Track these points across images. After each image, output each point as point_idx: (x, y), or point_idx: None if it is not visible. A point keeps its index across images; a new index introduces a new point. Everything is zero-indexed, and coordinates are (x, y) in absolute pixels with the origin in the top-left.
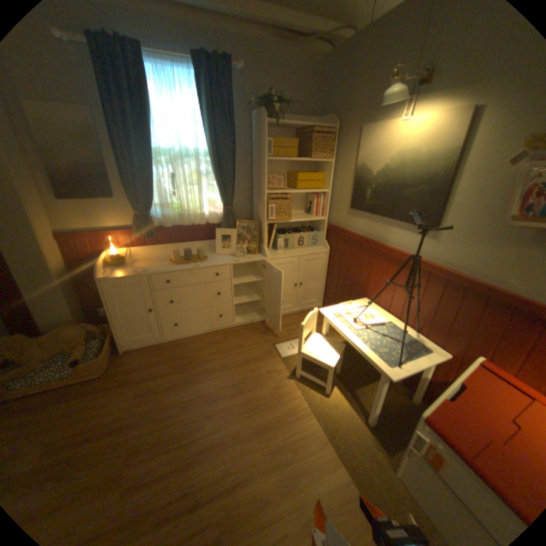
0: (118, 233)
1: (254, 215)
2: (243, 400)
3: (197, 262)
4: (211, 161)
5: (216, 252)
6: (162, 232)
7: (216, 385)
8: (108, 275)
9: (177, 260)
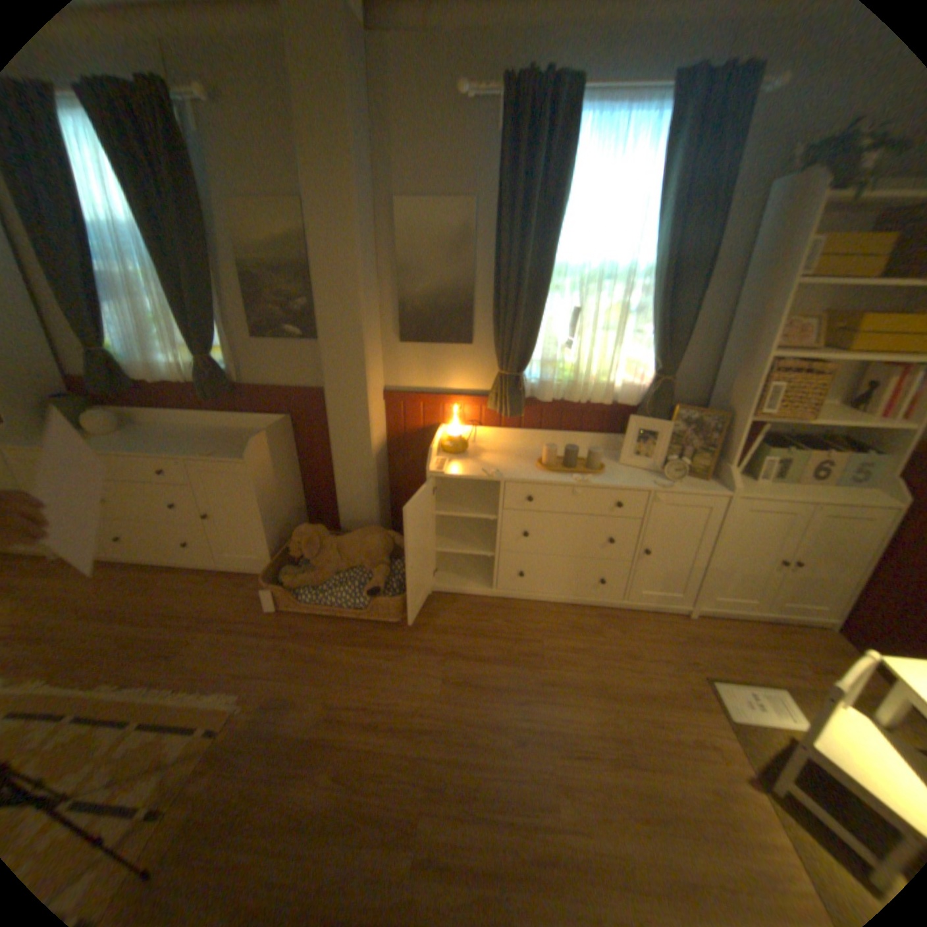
0: (465, 401)
1: (715, 396)
2: (641, 785)
3: (585, 473)
4: (657, 286)
5: (617, 459)
6: (532, 407)
7: (584, 724)
8: (444, 468)
9: (551, 462)
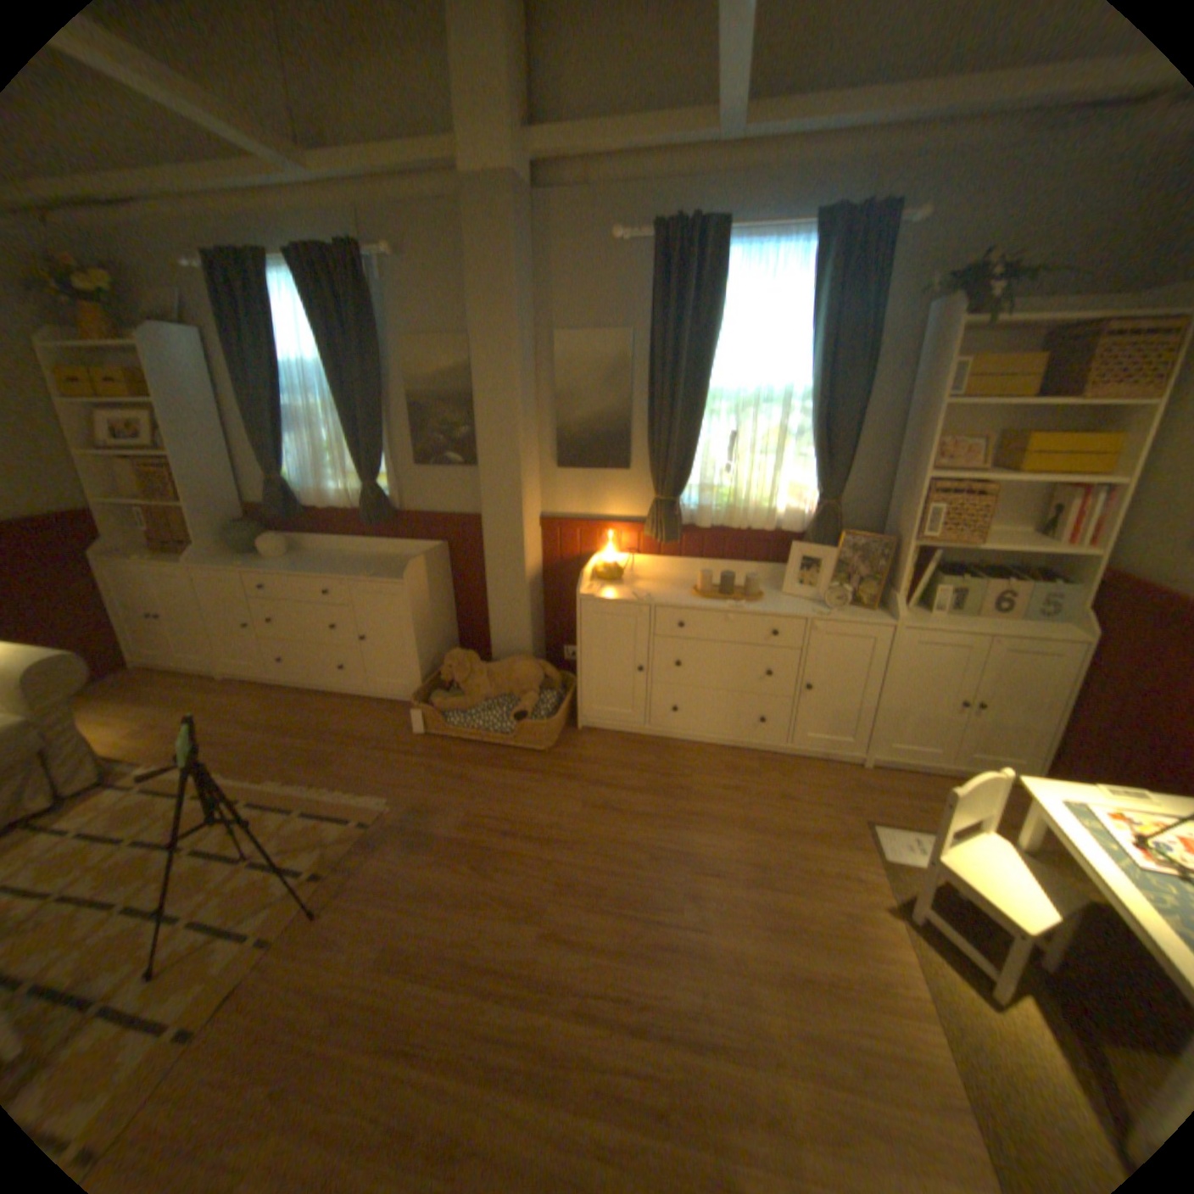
0: (622, 528)
1: (888, 523)
2: (770, 902)
3: (740, 601)
4: (812, 409)
5: (782, 590)
6: (691, 535)
7: (723, 850)
8: (594, 592)
9: (705, 589)
